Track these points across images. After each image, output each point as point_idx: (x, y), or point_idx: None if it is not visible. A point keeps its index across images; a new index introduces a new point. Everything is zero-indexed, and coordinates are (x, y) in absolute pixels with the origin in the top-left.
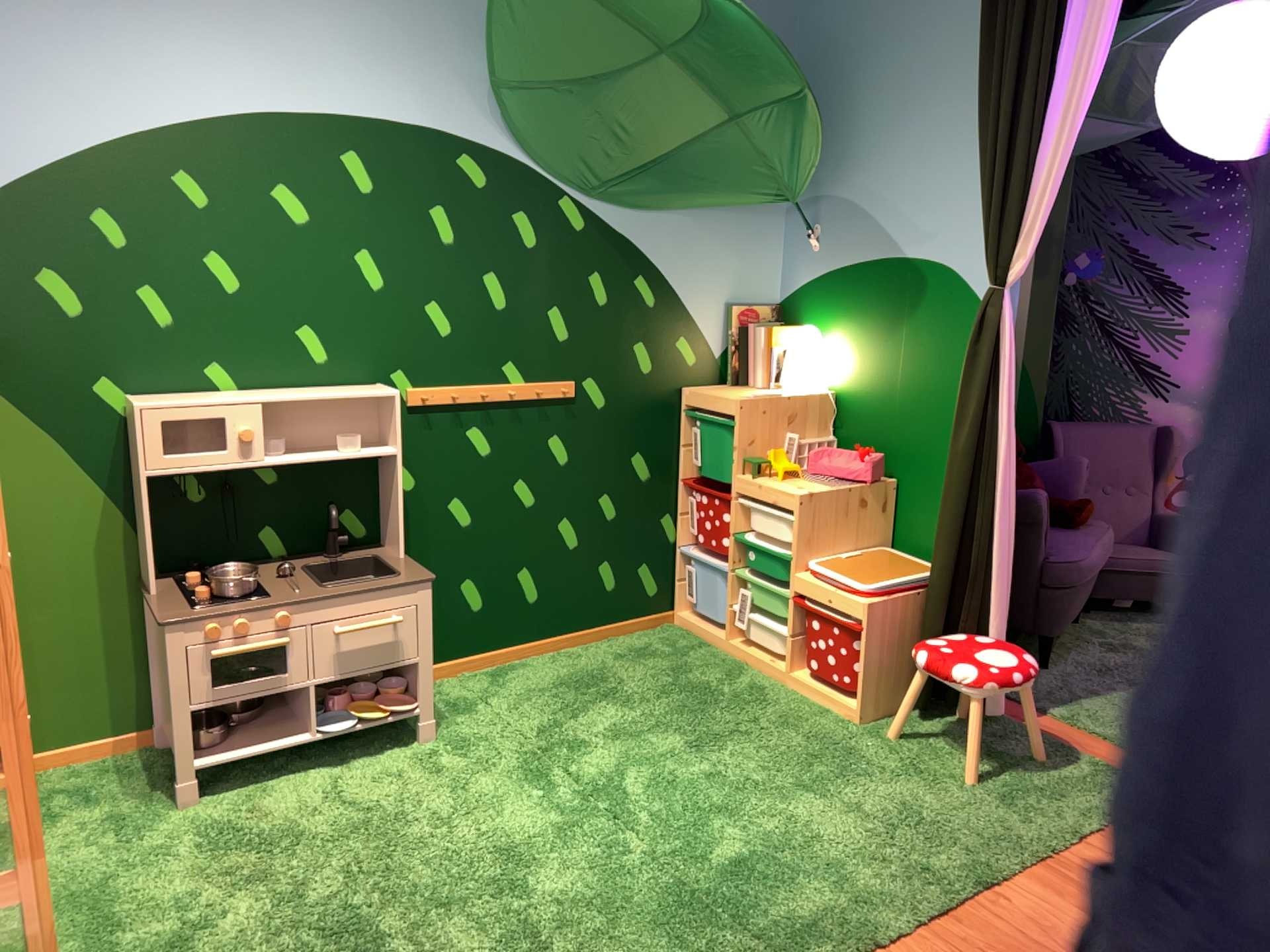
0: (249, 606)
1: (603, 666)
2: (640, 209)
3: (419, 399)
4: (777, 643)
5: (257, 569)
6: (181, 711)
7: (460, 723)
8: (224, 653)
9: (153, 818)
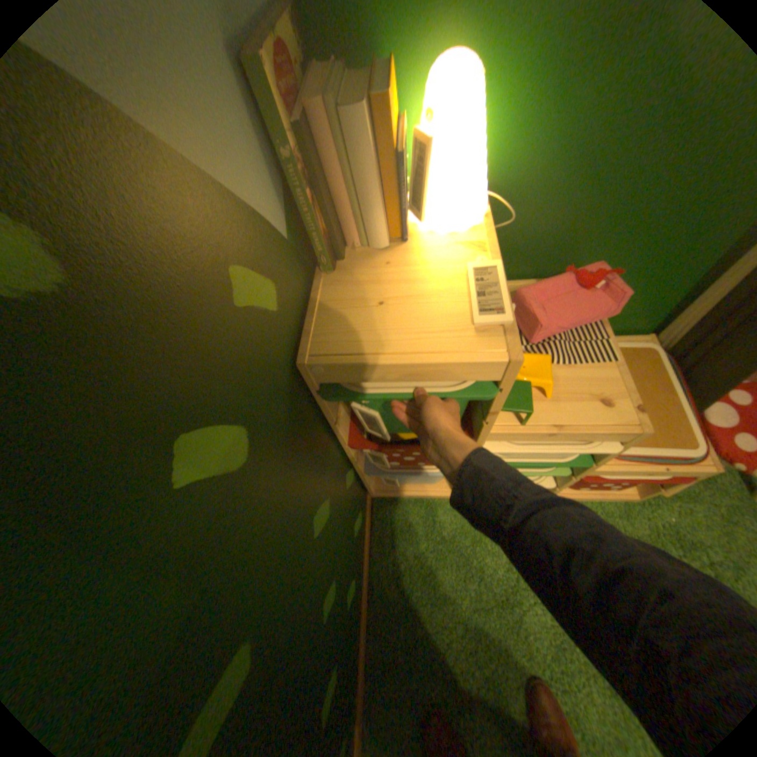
0: None
1: (424, 646)
2: None
3: None
4: None
5: None
6: None
7: None
8: None
9: None
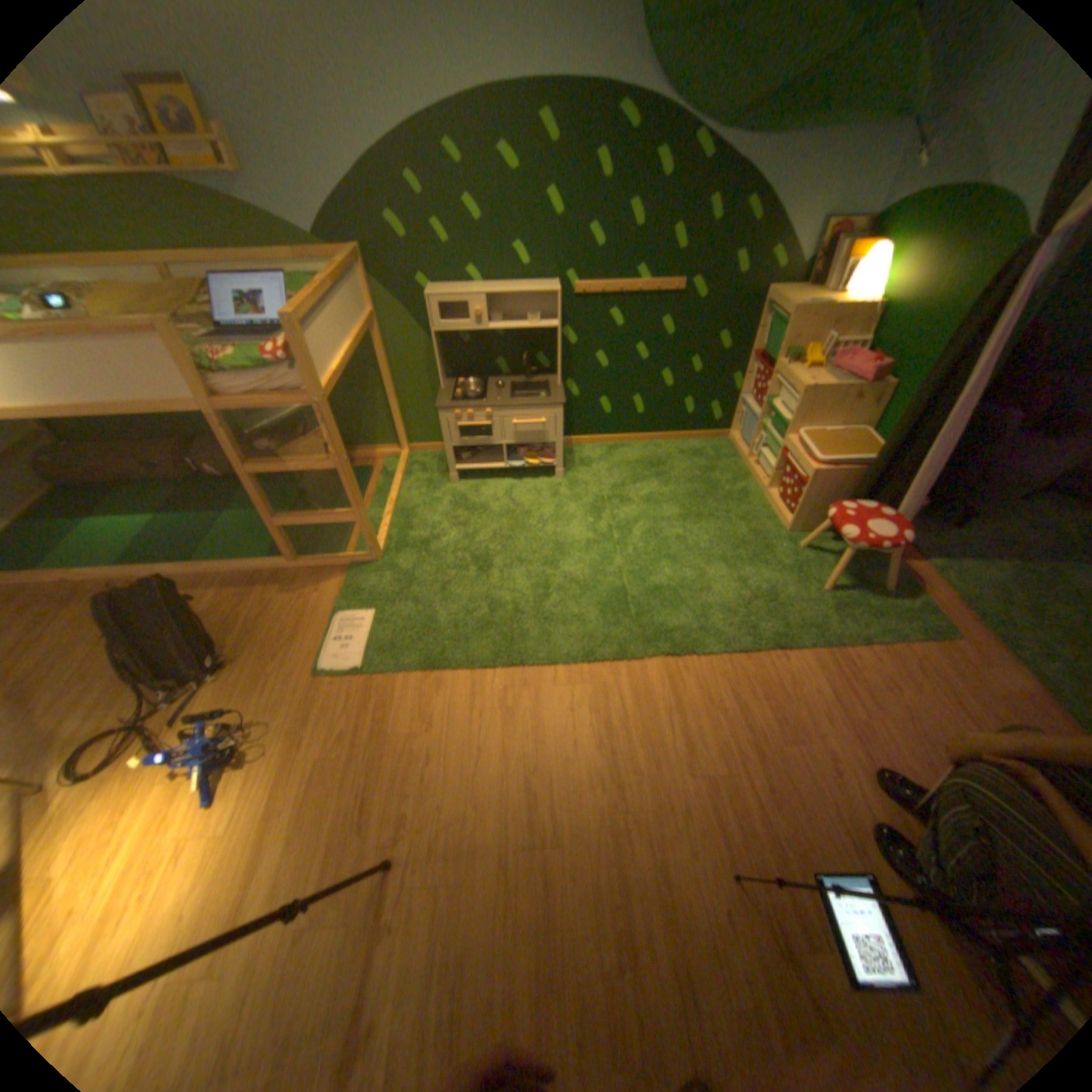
0: (473, 406)
1: (668, 457)
2: (763, 136)
3: (580, 292)
4: (768, 470)
5: (491, 382)
6: (447, 447)
7: (578, 473)
8: (461, 426)
9: (440, 486)
